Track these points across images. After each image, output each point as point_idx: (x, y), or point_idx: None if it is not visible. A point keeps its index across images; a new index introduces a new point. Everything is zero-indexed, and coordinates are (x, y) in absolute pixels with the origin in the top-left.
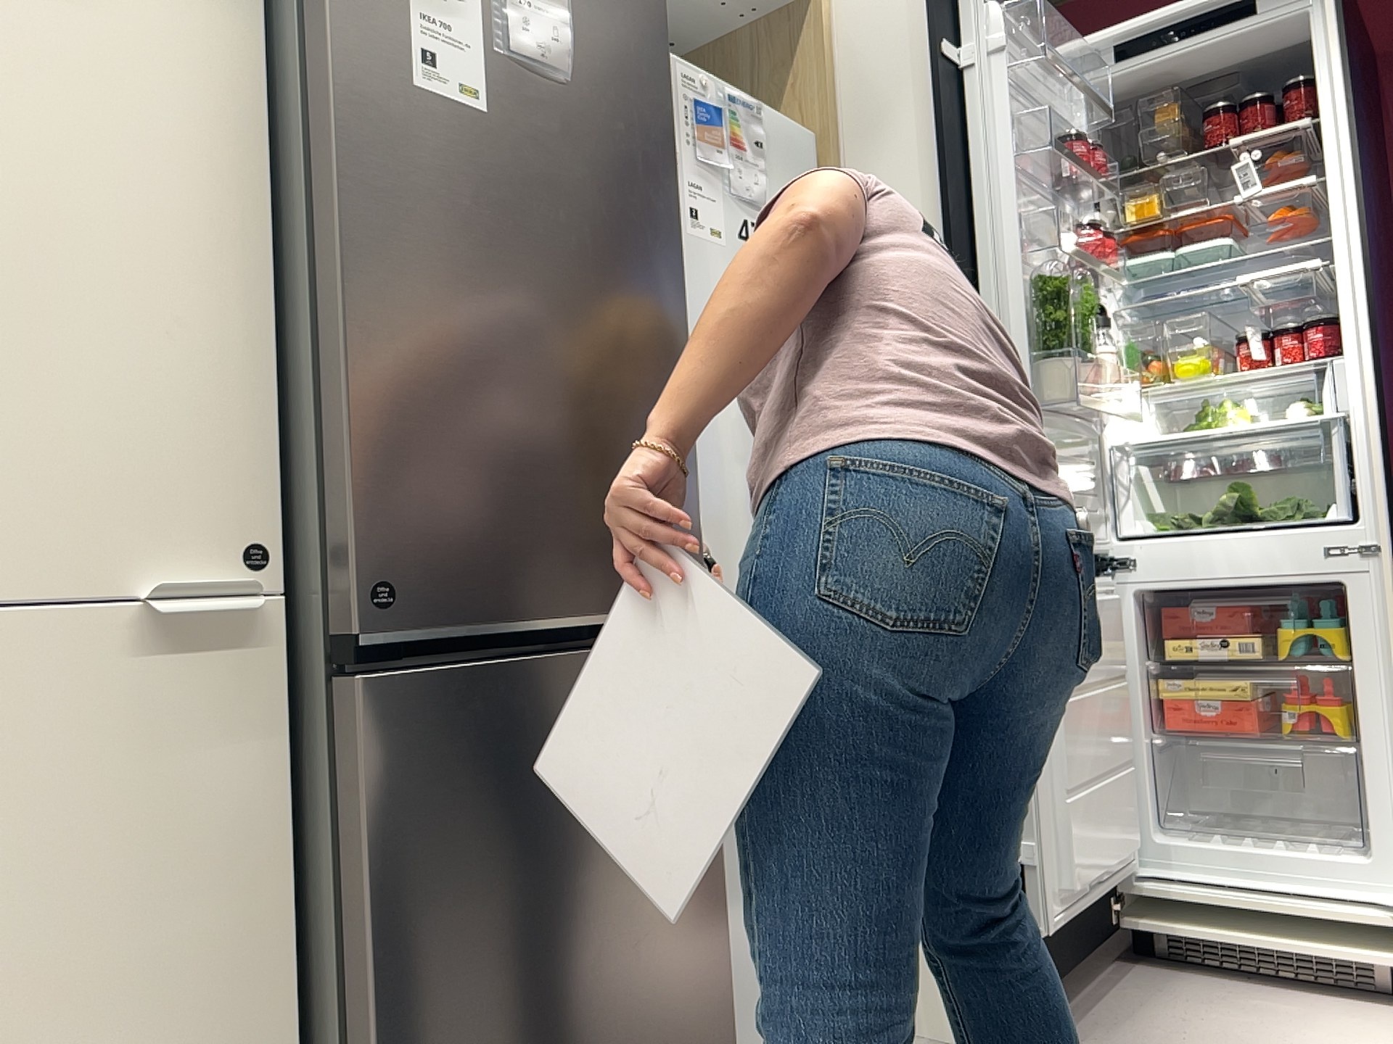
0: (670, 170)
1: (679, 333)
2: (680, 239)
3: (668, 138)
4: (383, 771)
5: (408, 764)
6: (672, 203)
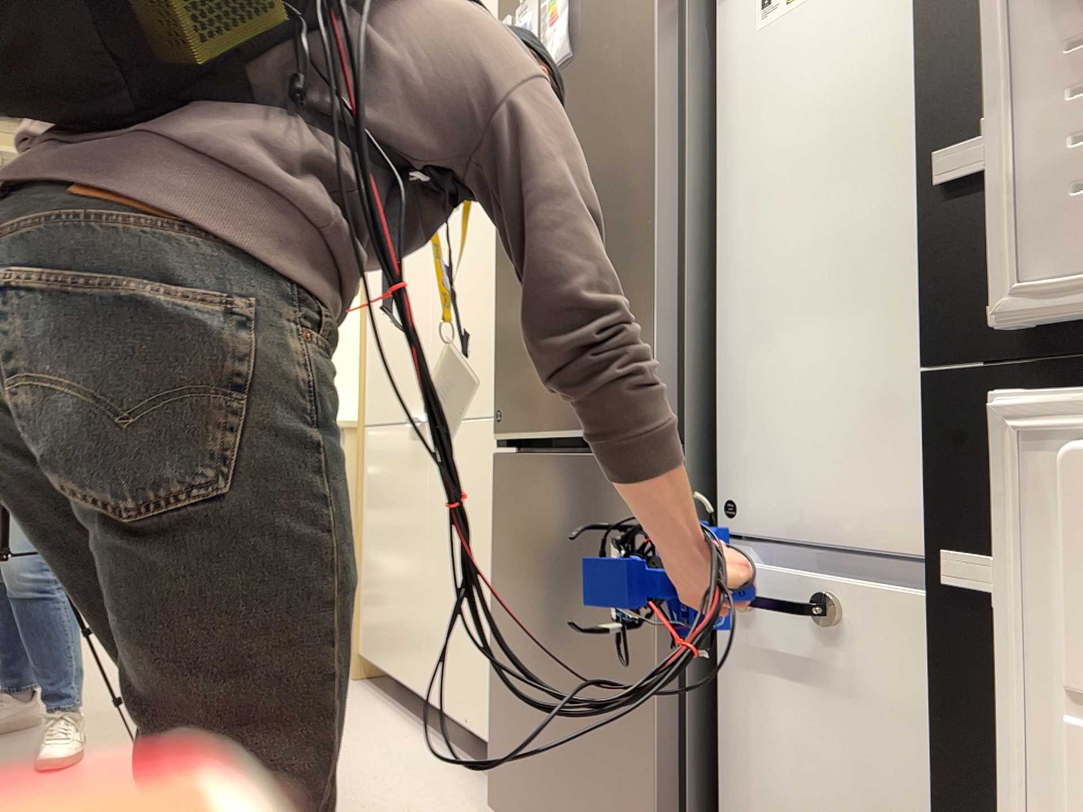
0: (650, 36)
1: (648, 184)
2: (655, 92)
3: (650, 6)
4: (498, 501)
5: (504, 502)
6: (649, 65)
